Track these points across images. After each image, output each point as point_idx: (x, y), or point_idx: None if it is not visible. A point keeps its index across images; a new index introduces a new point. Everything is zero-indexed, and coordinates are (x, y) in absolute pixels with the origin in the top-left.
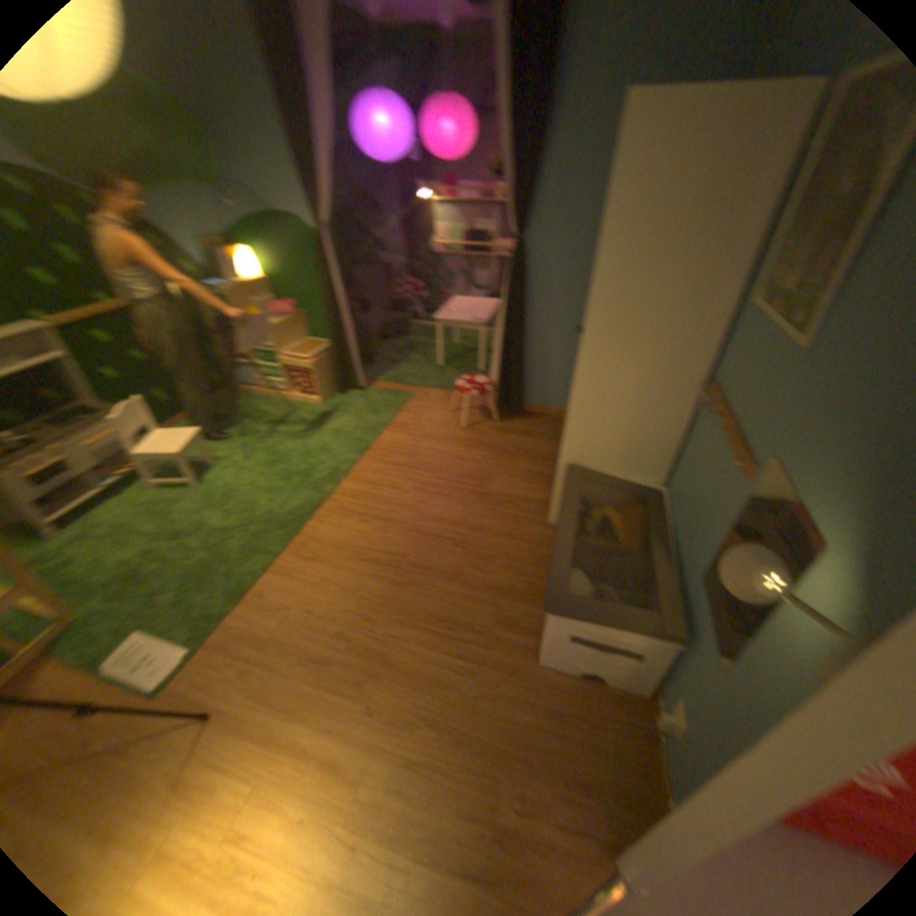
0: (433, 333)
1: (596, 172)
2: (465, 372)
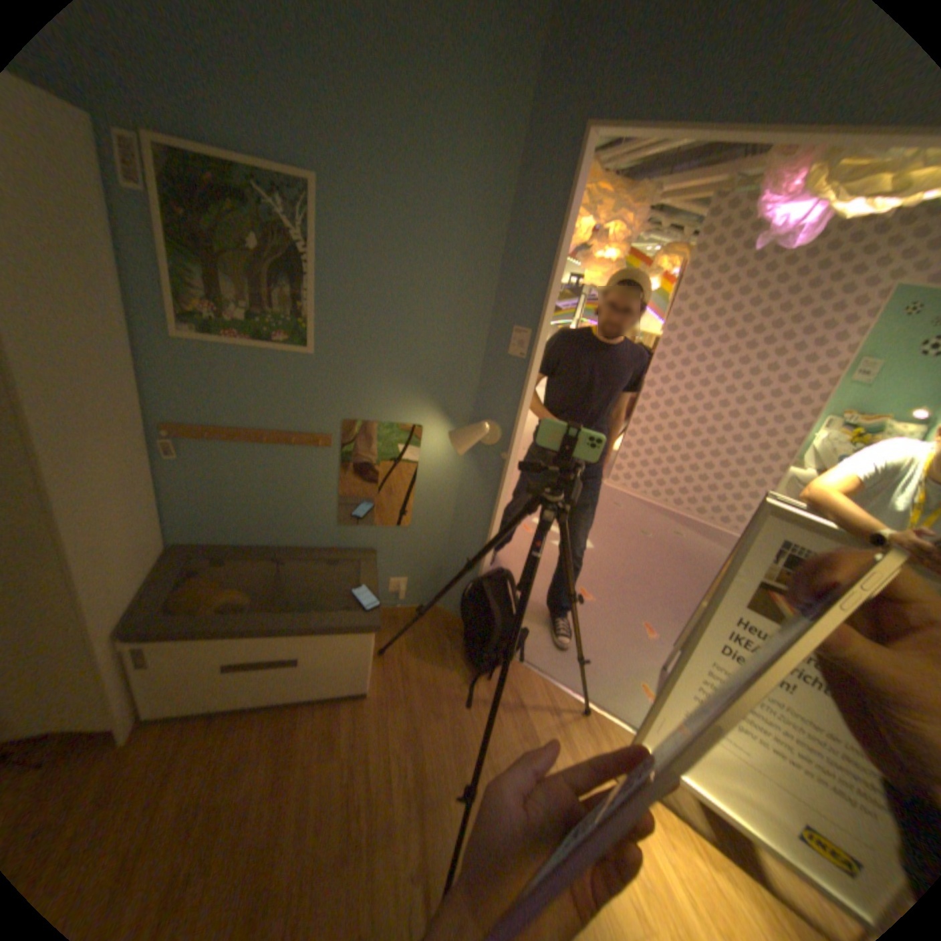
0: None
1: None
2: None
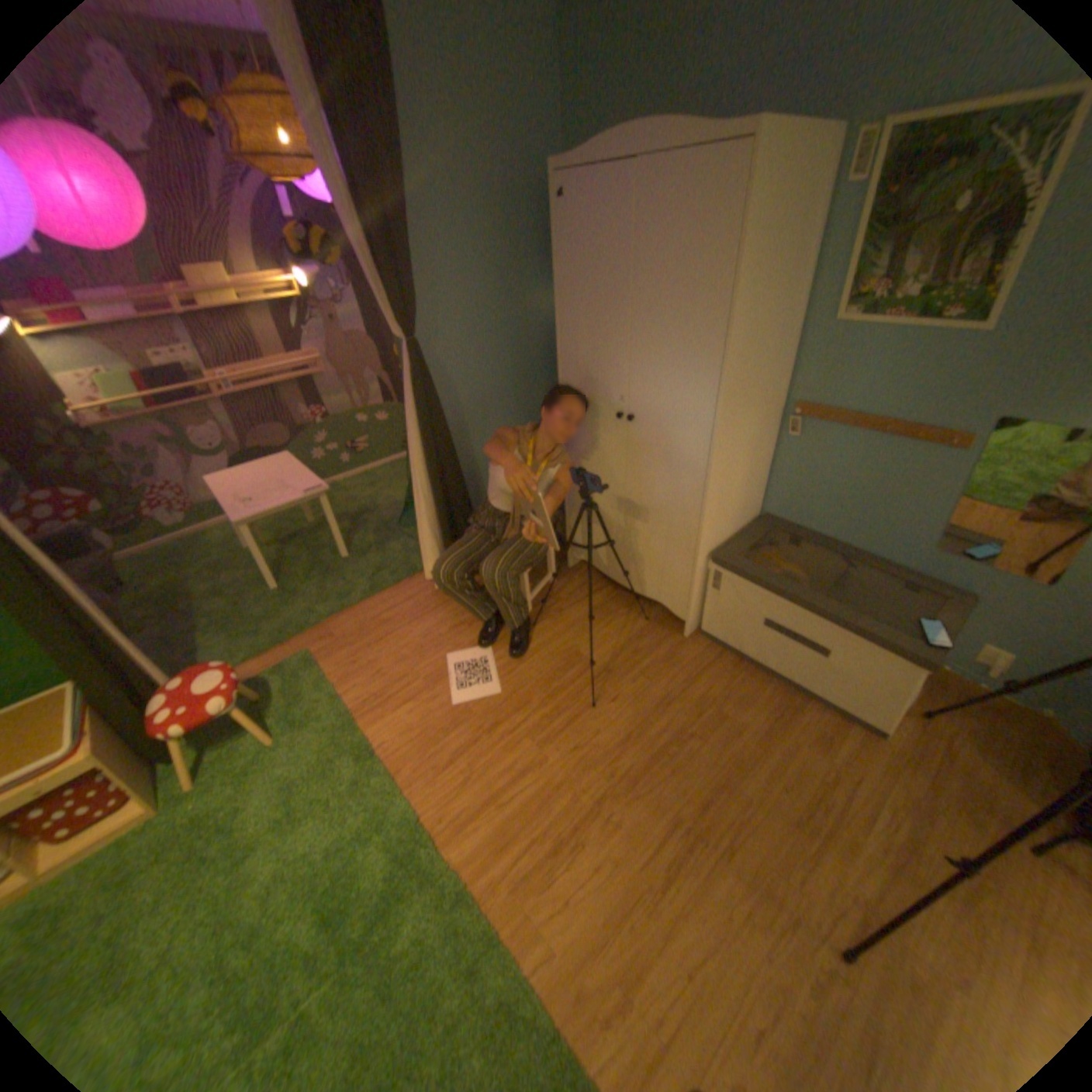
0: (174, 556)
1: (466, 239)
2: (329, 571)
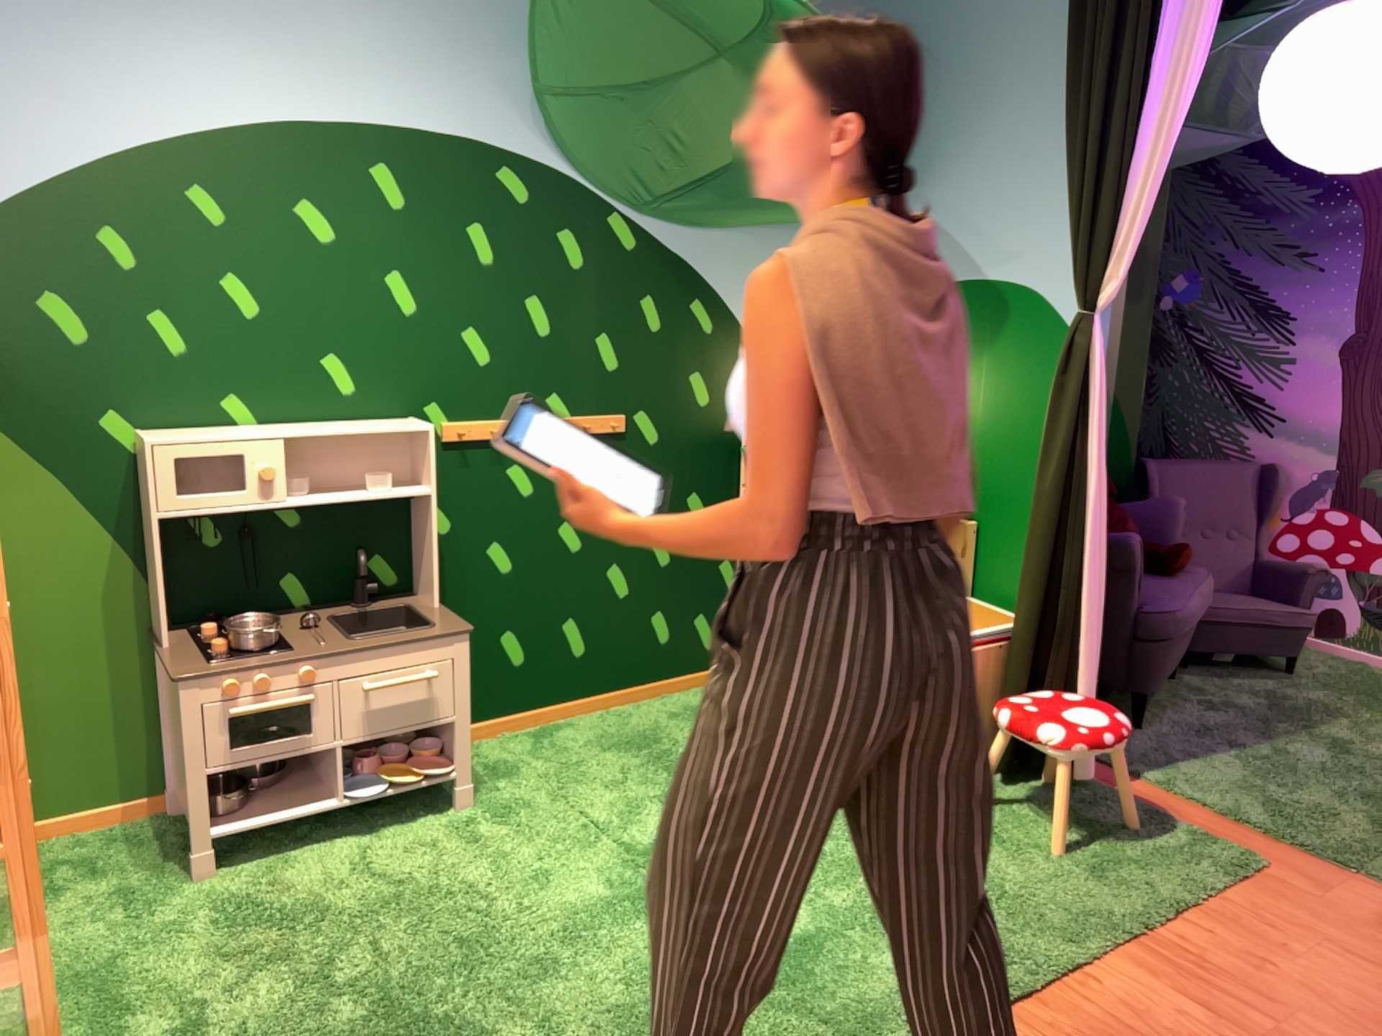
0: None
1: None
2: None
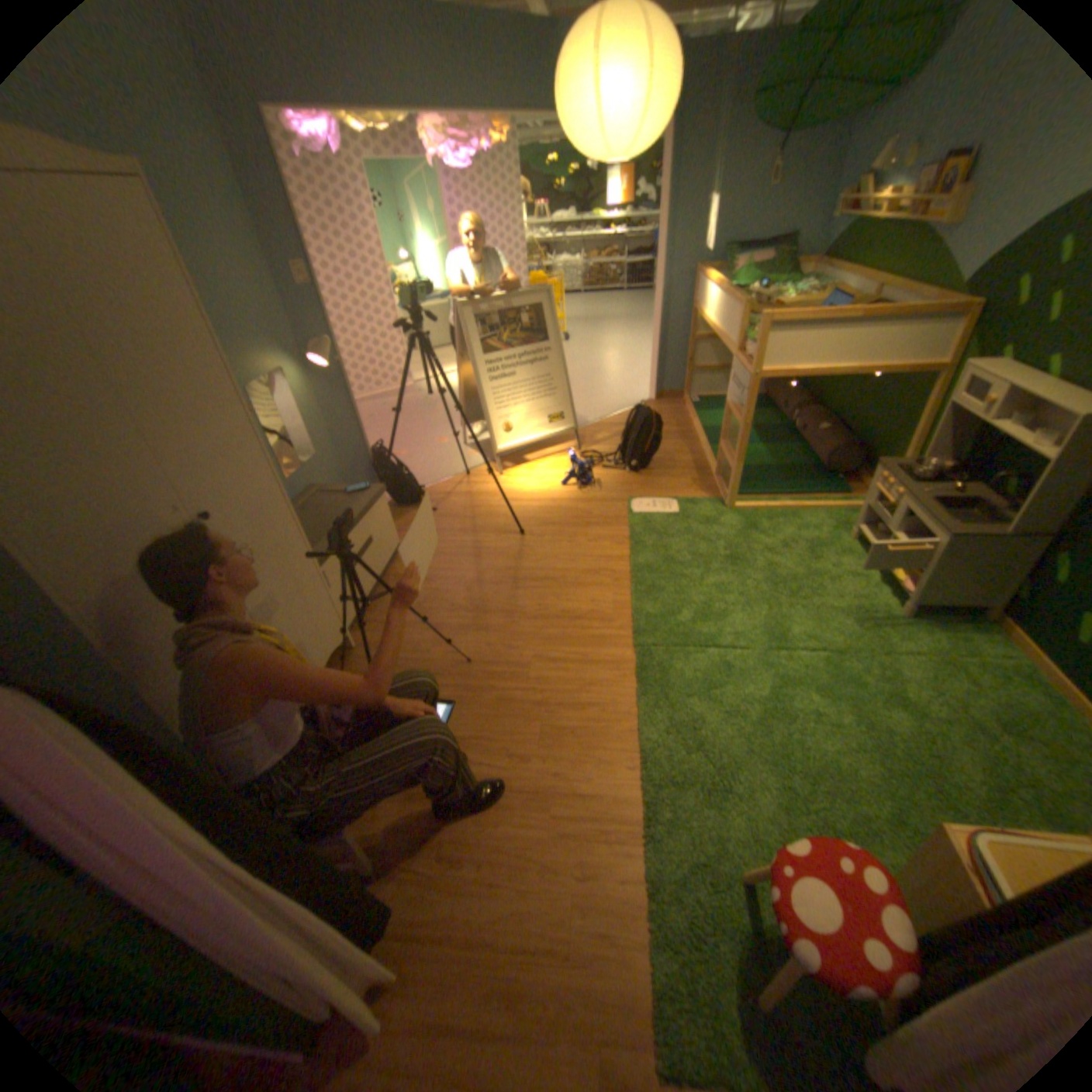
0: None
1: None
2: None
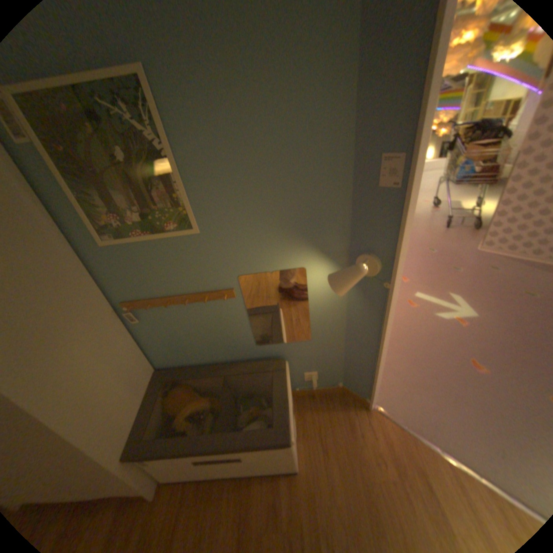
0: None
1: None
2: None
